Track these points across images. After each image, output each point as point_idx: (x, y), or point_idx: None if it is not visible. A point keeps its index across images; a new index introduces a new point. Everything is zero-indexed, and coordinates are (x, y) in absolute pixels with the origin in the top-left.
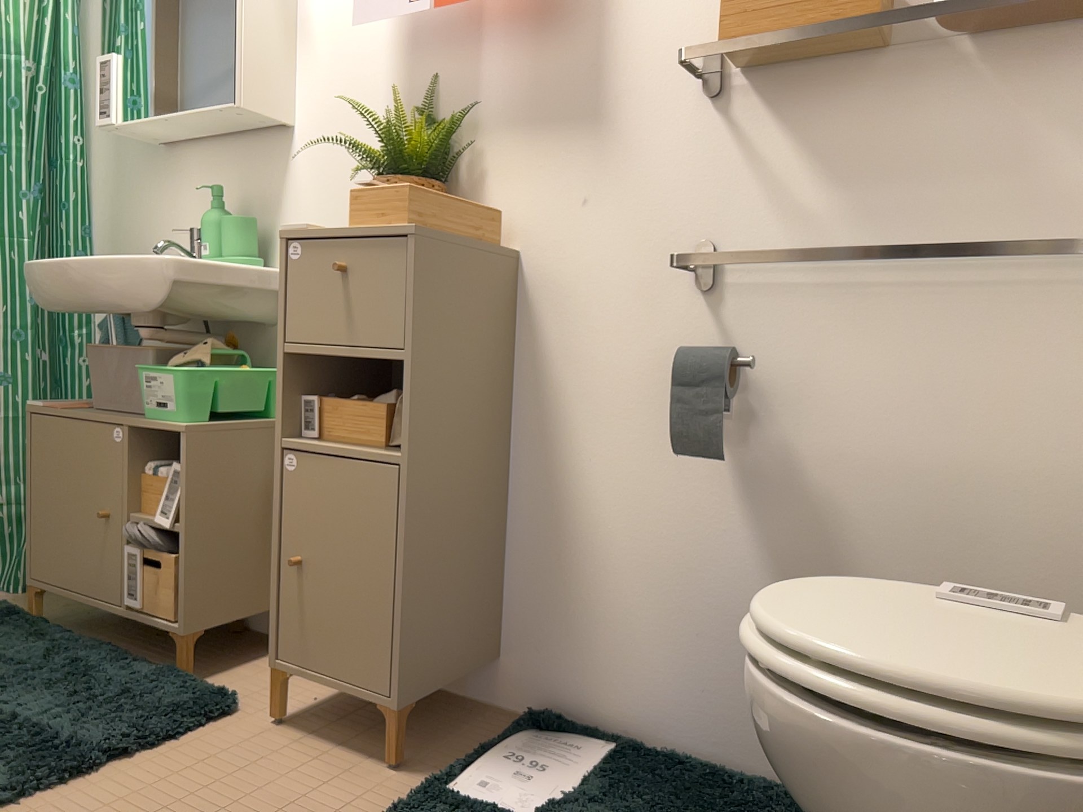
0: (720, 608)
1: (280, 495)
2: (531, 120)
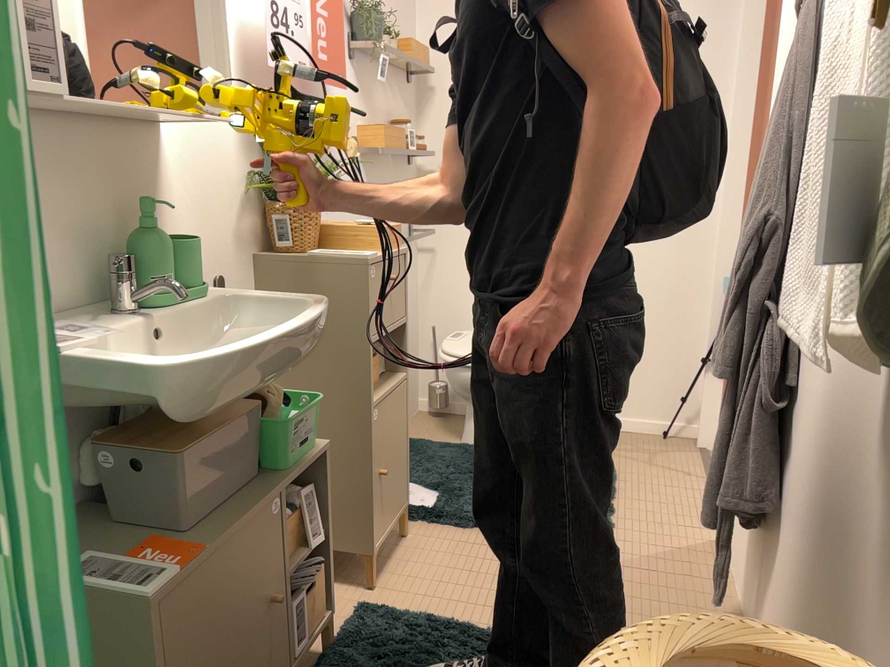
0: None
1: (374, 443)
2: None
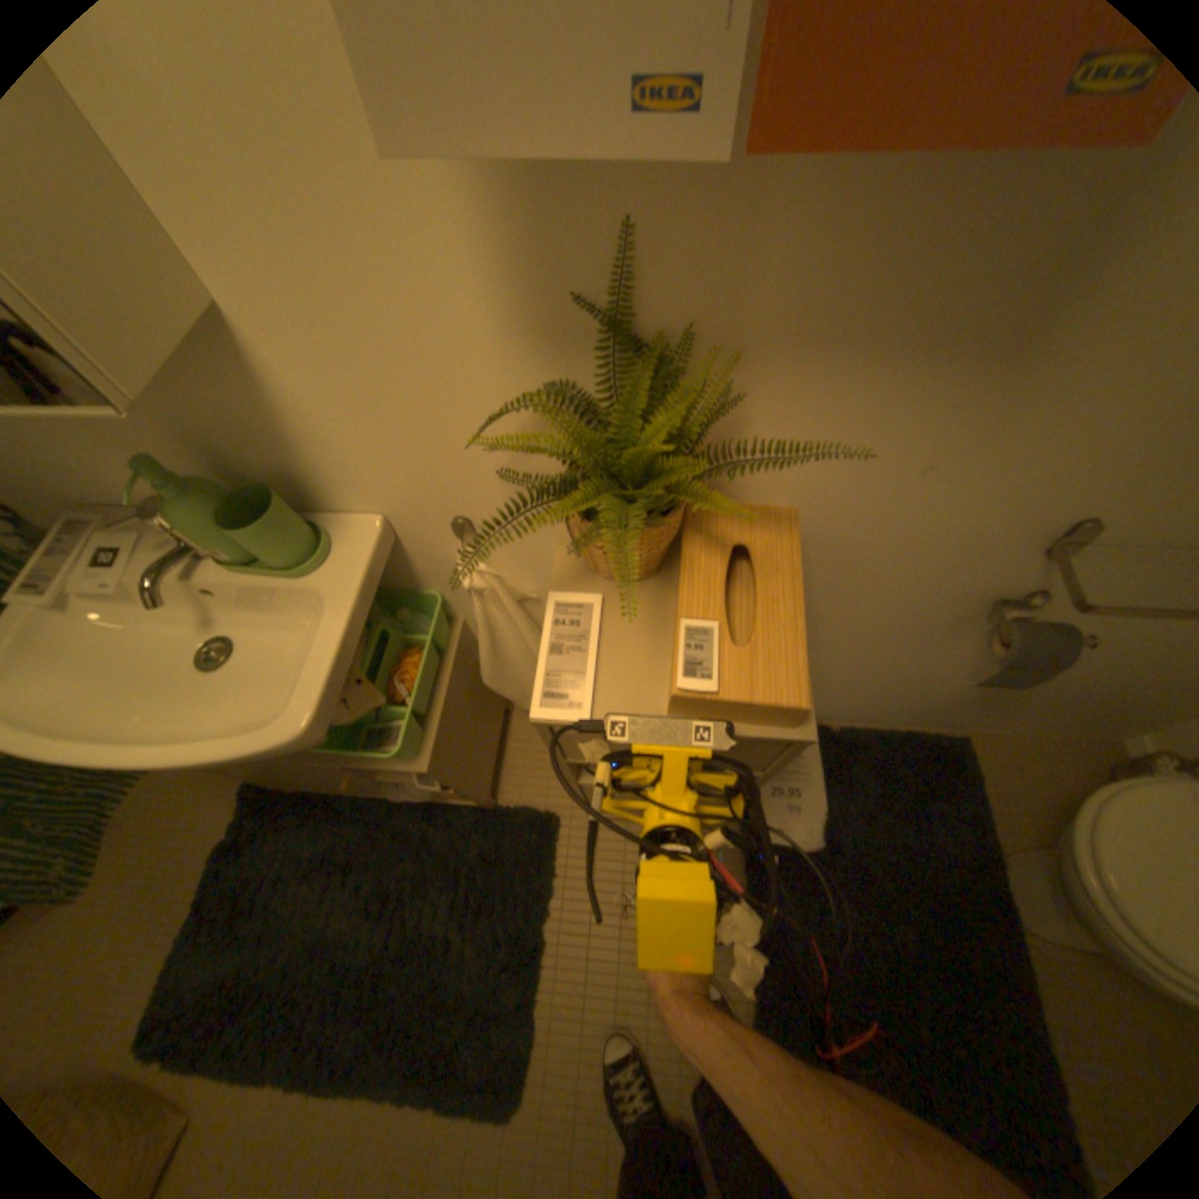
0: (918, 691)
1: None
2: (877, 338)
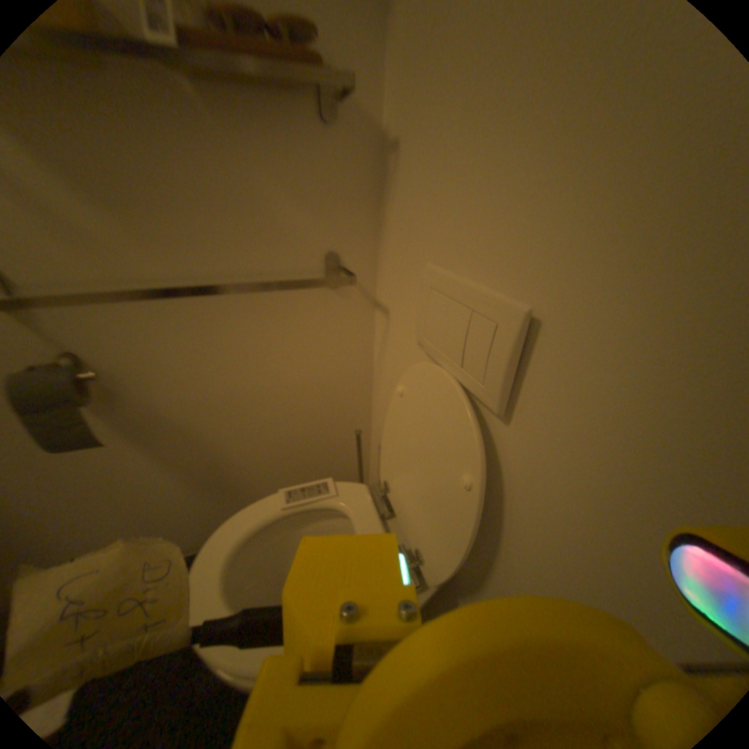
0: (151, 501)
1: None
2: None
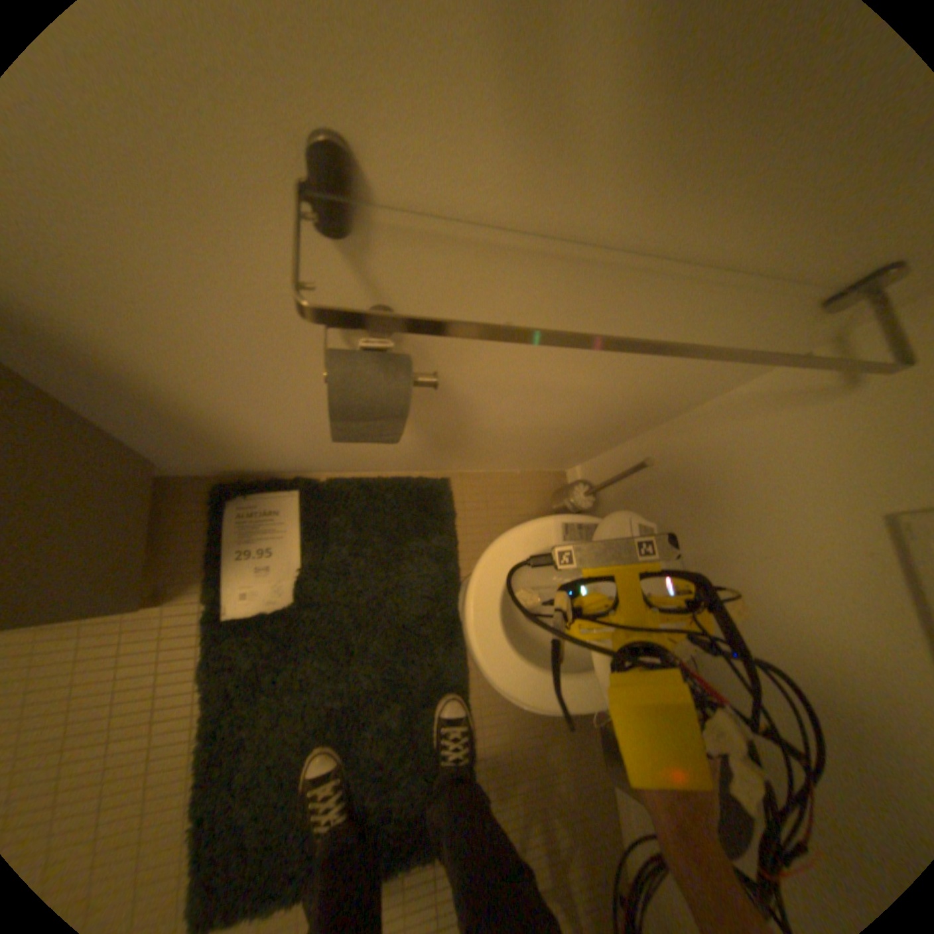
0: None
1: None
2: None
